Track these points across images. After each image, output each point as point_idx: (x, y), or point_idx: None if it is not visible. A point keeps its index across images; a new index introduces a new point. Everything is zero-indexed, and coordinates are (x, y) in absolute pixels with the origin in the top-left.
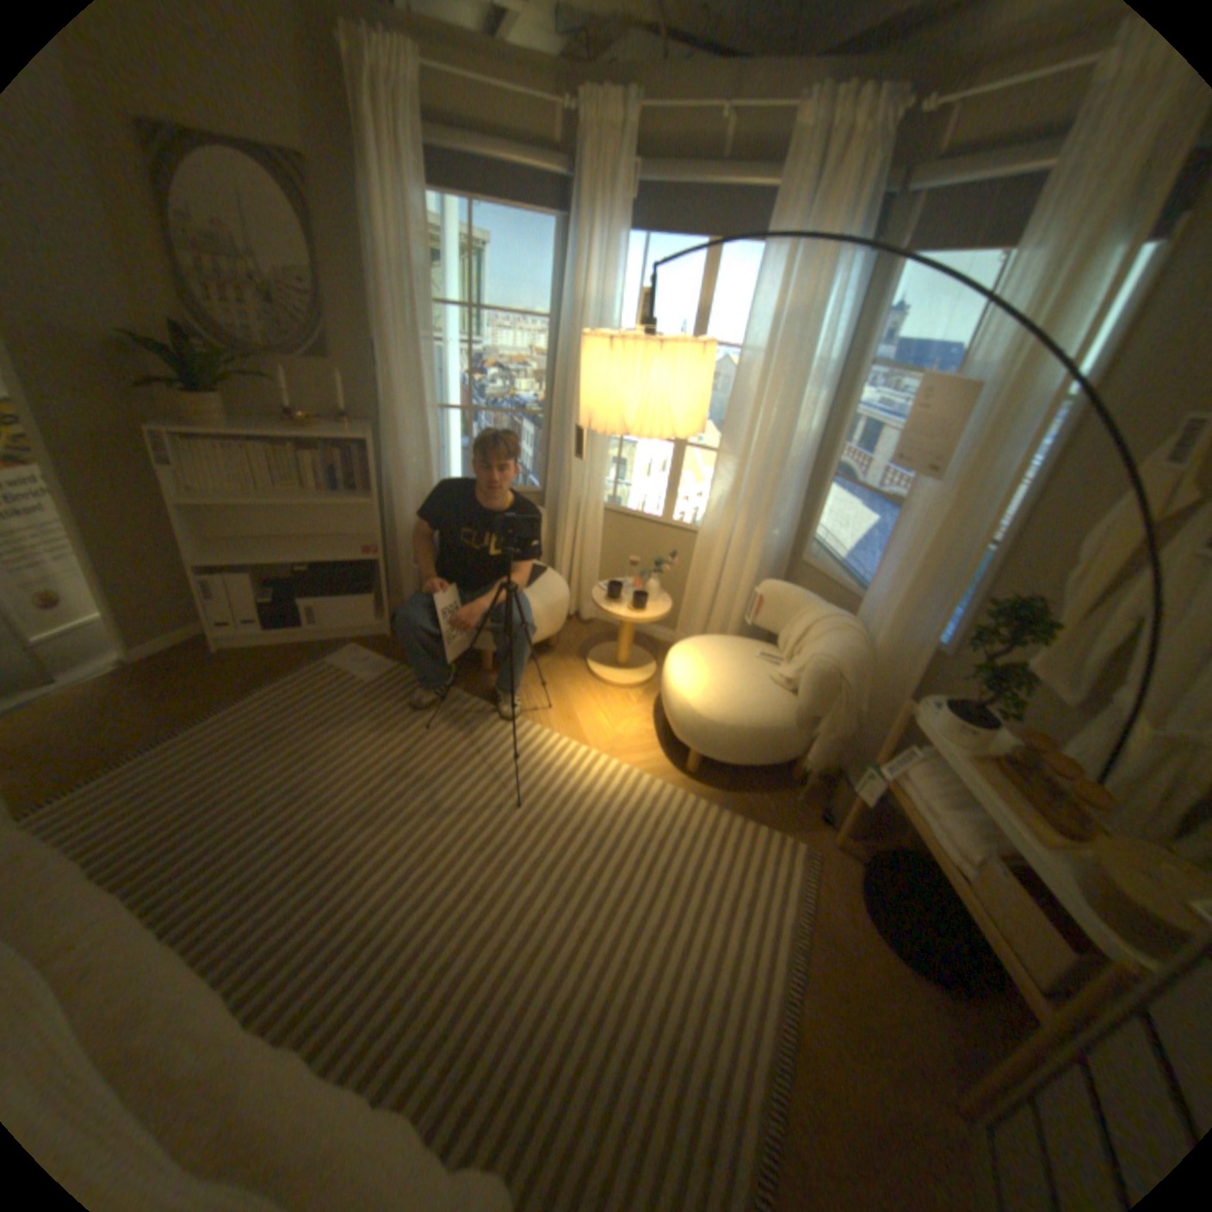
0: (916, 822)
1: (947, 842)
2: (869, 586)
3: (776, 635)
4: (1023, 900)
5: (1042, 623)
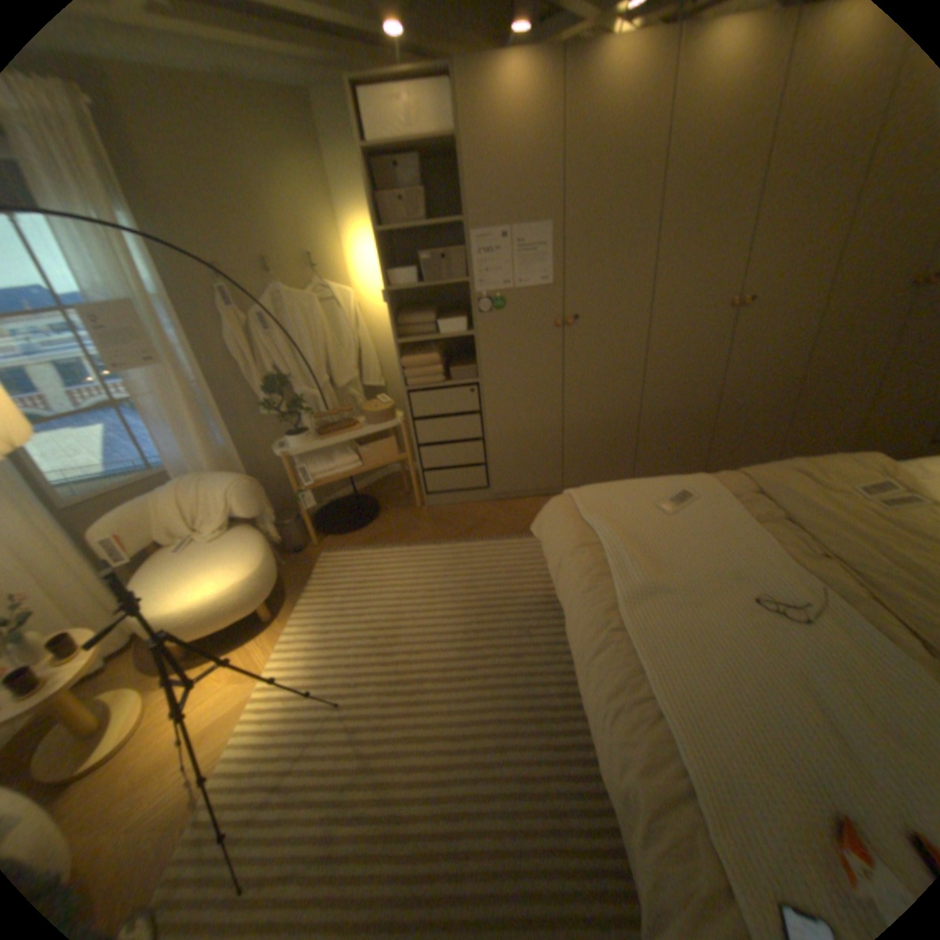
0: (332, 479)
1: (344, 467)
2: (144, 465)
3: (146, 546)
4: (374, 445)
5: (271, 383)
